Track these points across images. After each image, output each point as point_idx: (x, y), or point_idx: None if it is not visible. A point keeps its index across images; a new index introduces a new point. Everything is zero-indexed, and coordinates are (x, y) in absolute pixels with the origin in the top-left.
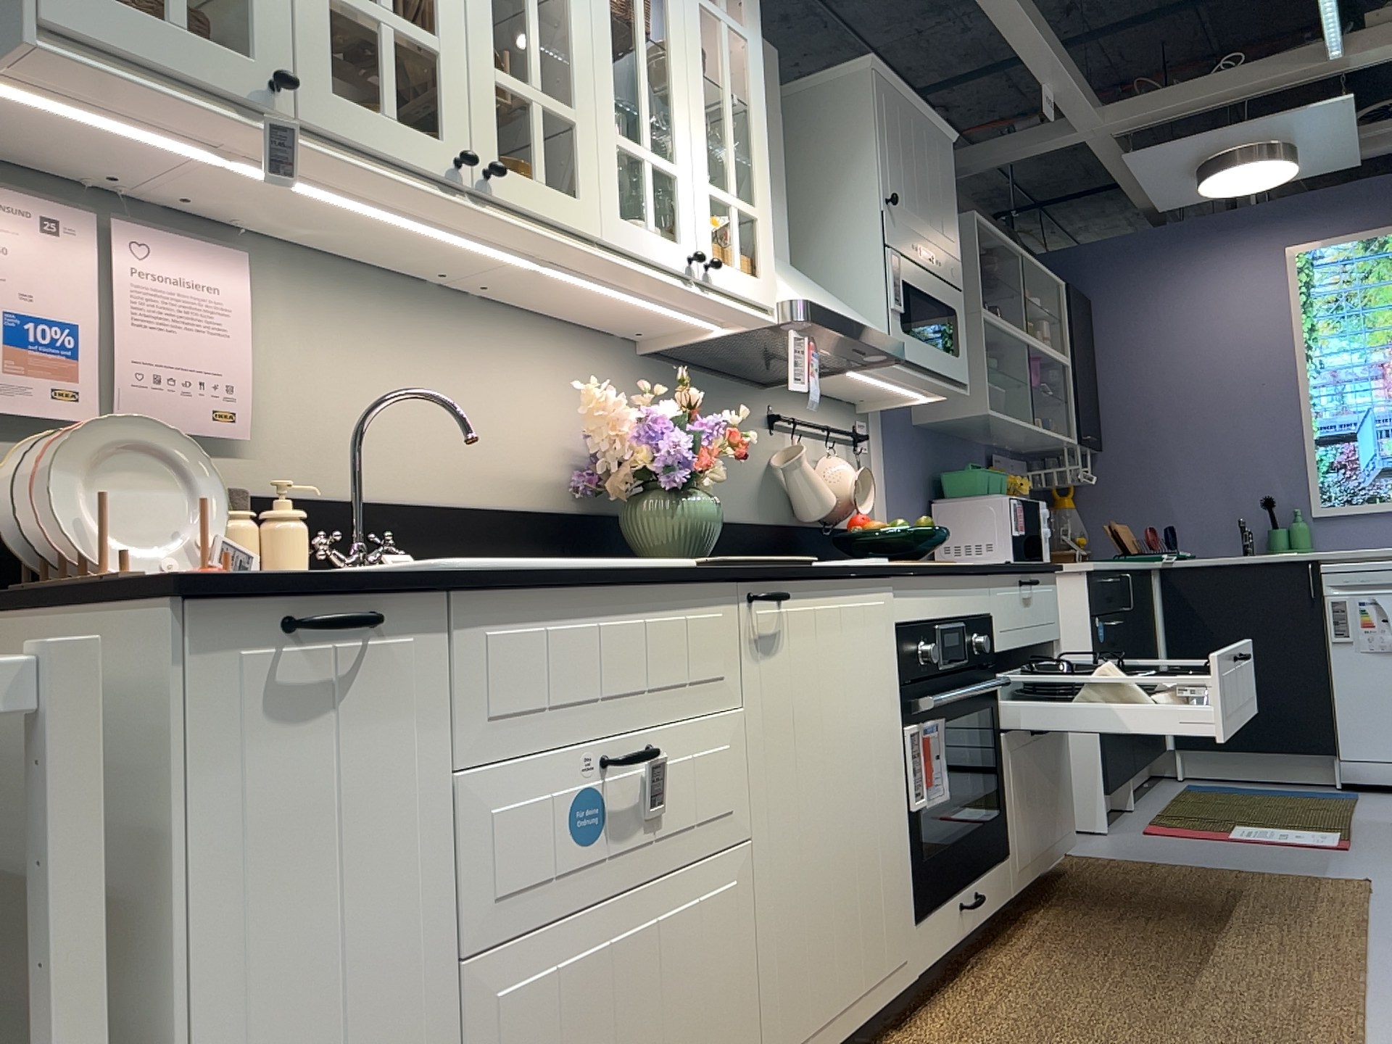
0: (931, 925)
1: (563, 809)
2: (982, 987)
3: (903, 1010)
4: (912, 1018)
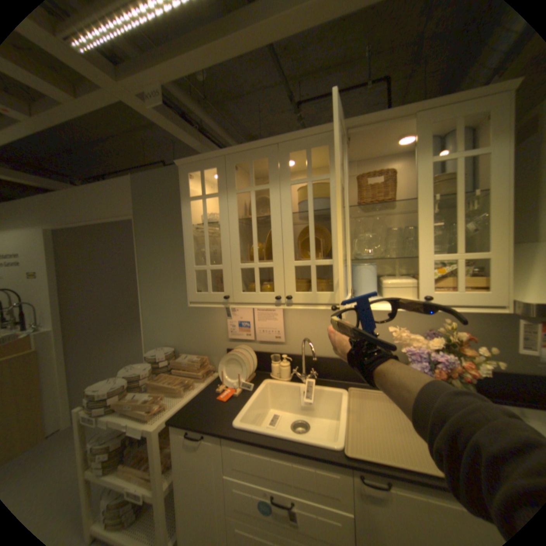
0: None
1: (256, 502)
2: None
3: None
4: None
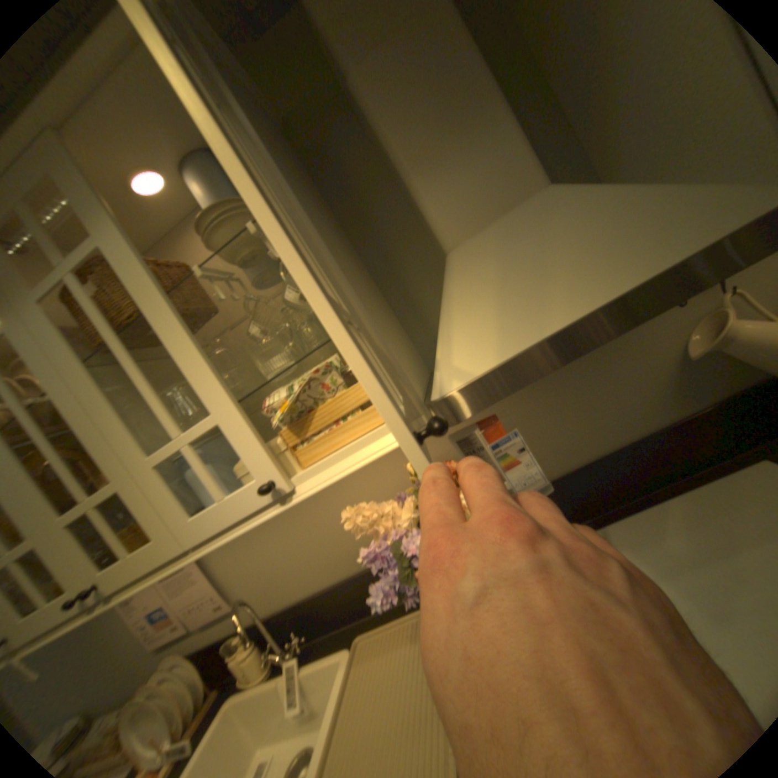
0: None
1: None
2: None
3: None
4: None
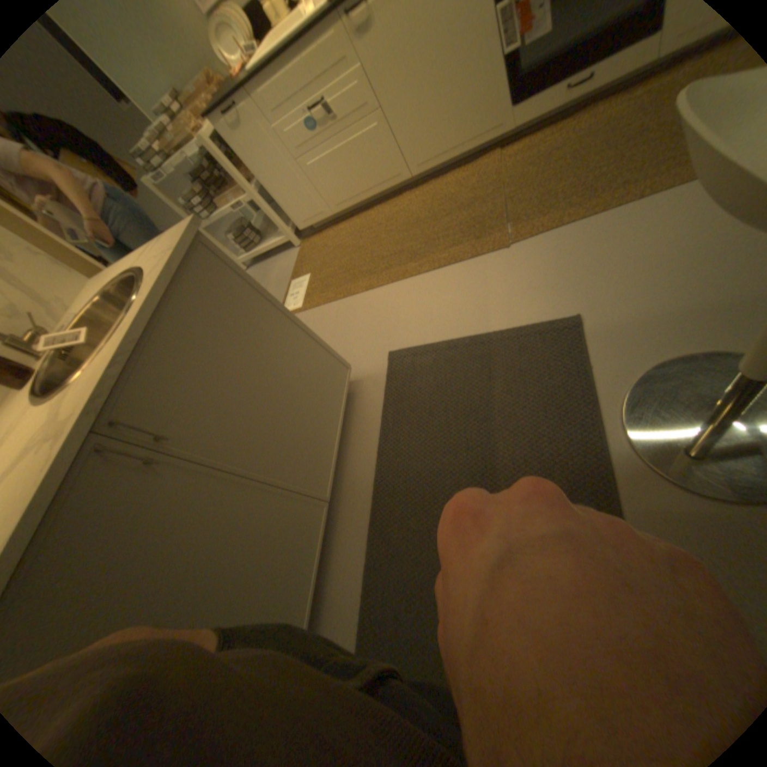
0: (529, 102)
1: (303, 122)
2: (564, 126)
3: (525, 133)
4: (519, 139)
